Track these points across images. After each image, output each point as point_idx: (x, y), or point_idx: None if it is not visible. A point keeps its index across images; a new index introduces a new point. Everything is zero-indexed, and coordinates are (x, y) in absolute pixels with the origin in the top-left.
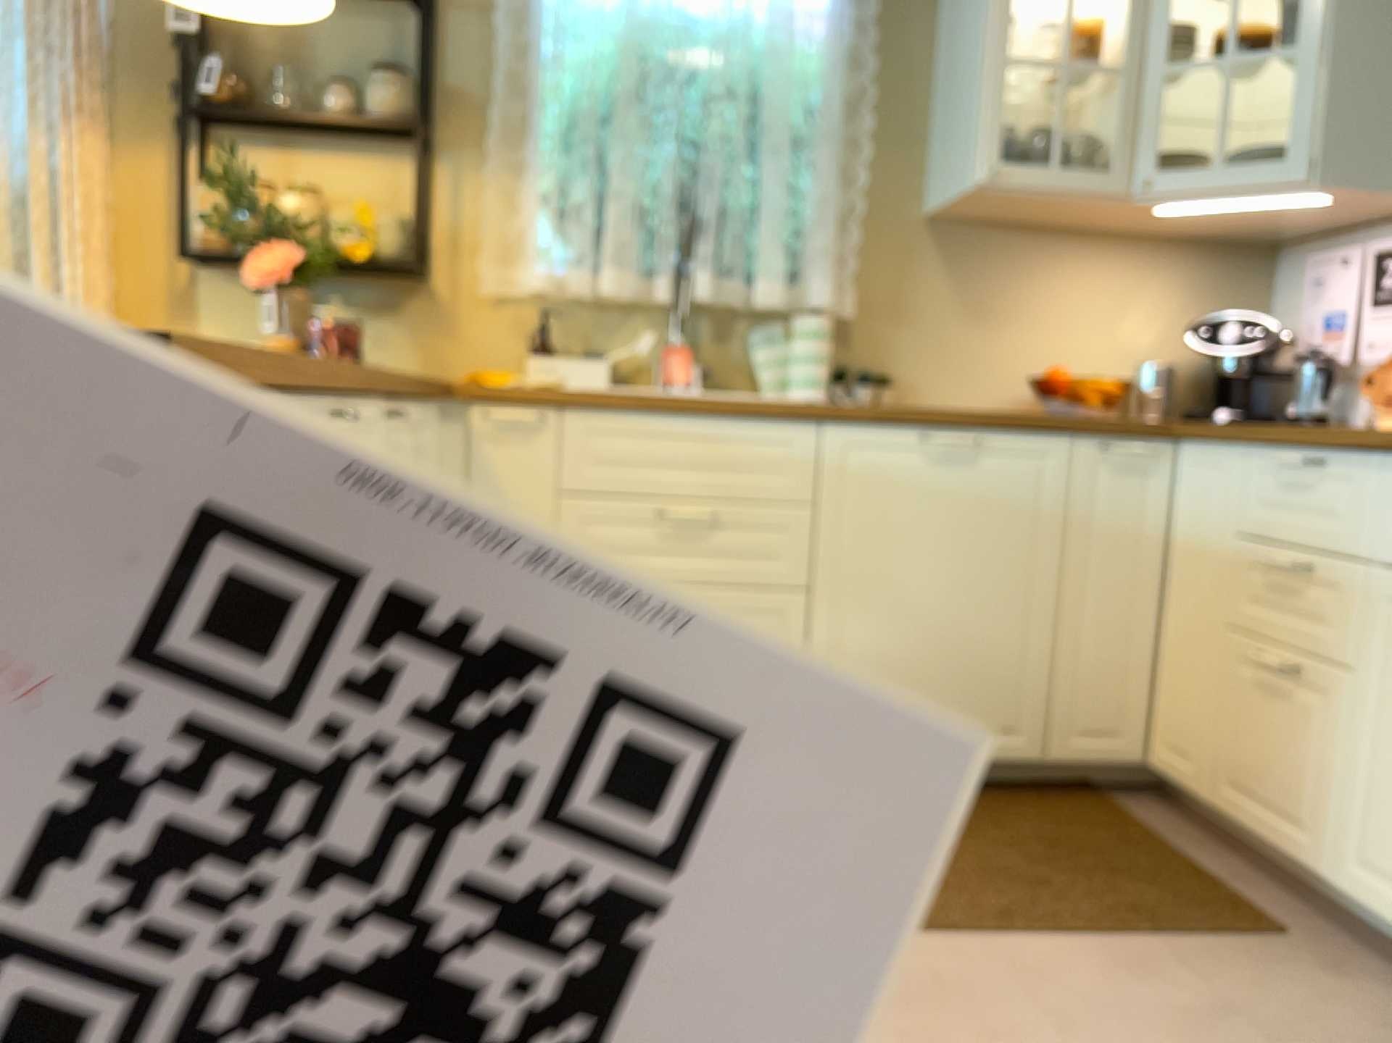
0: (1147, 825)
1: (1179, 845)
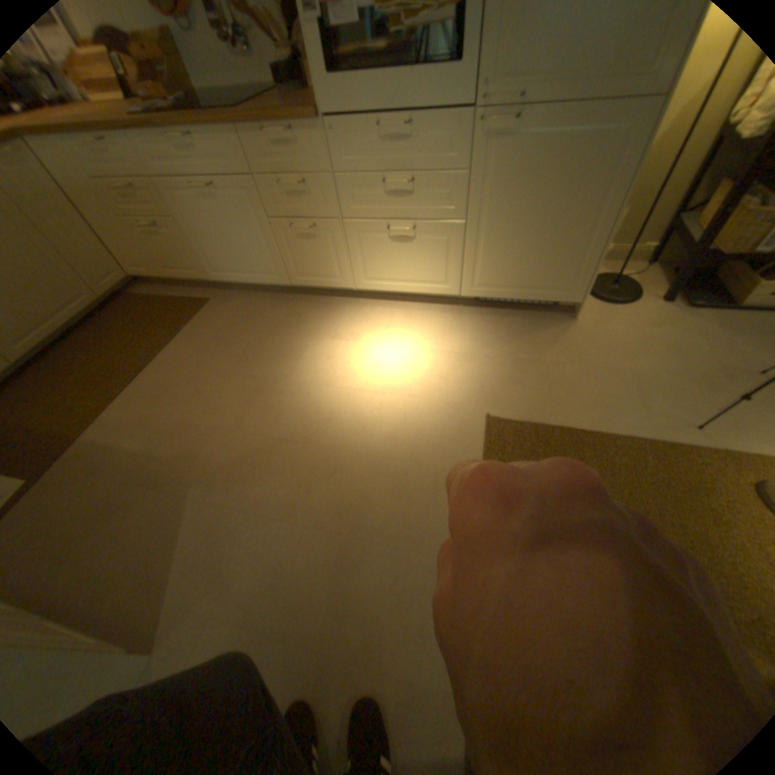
0: (144, 295)
1: (158, 294)
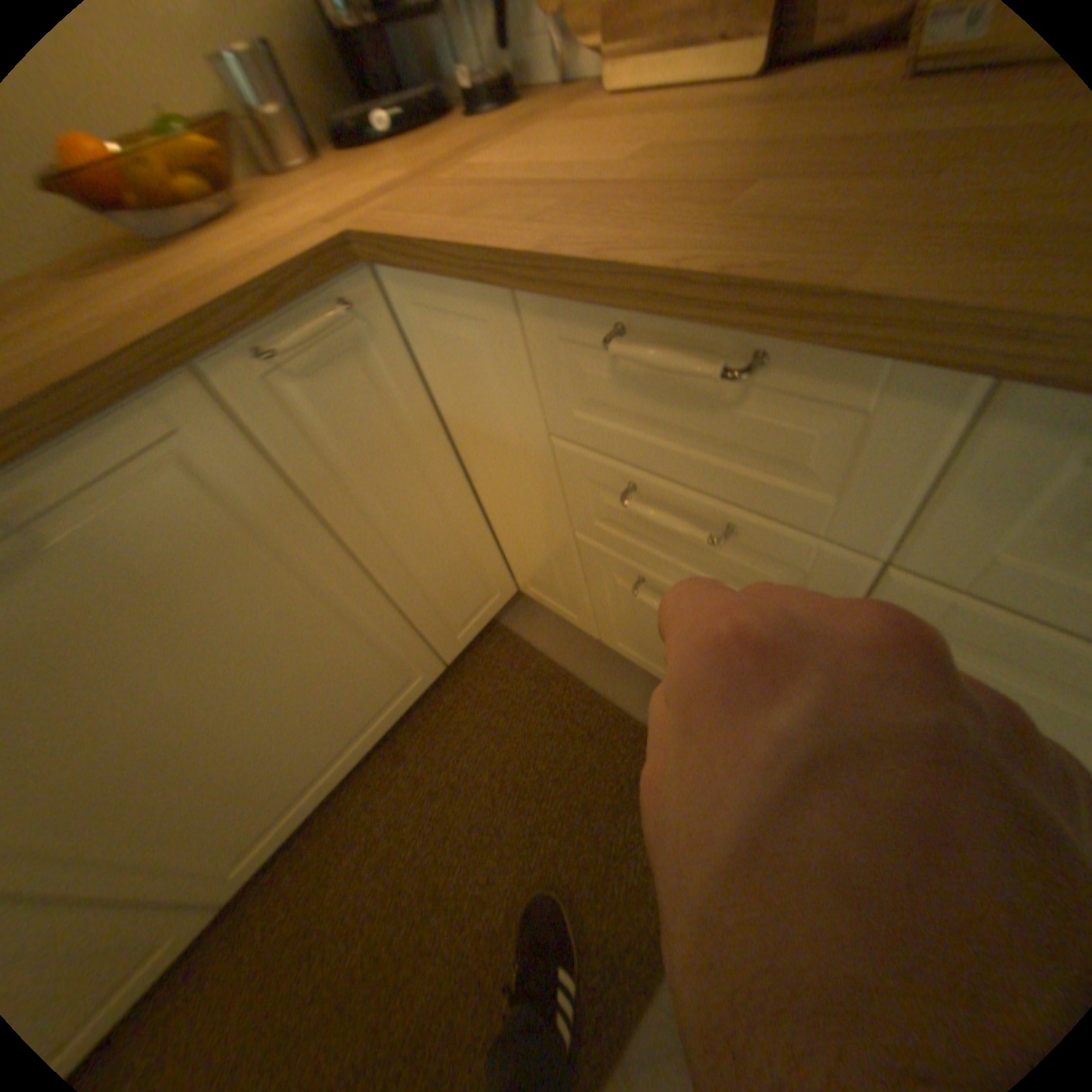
0: (548, 659)
1: (585, 674)
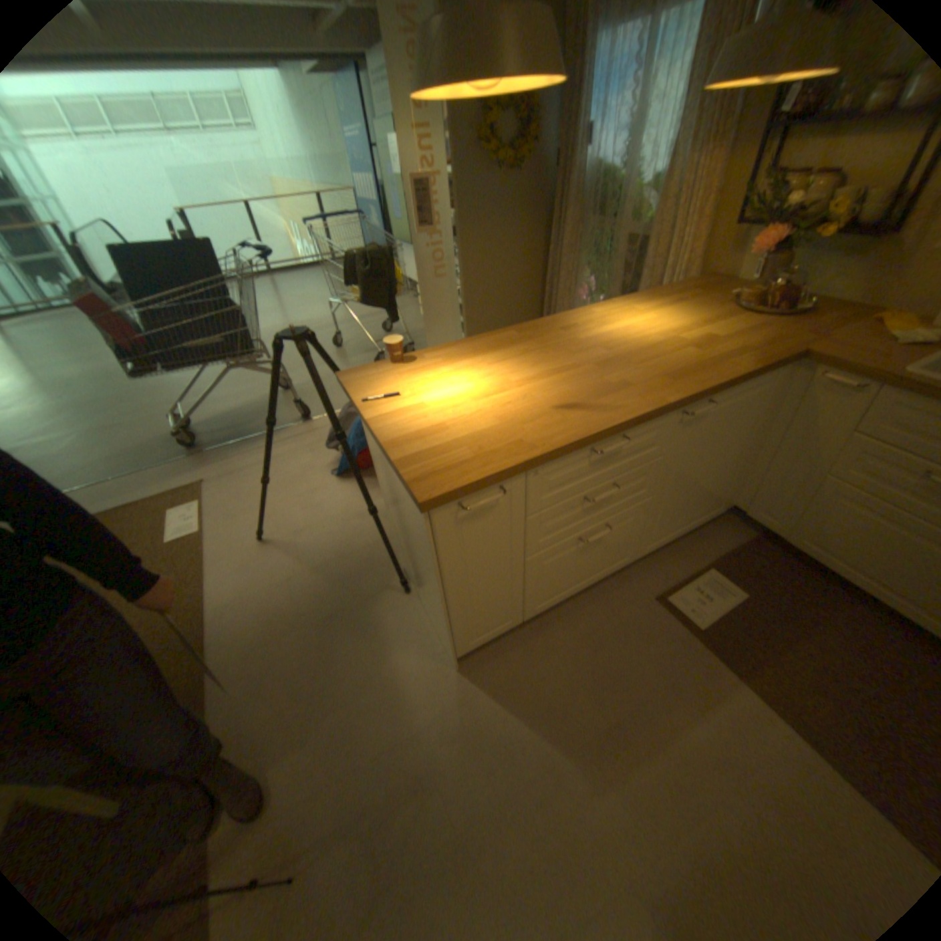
0: None
1: None
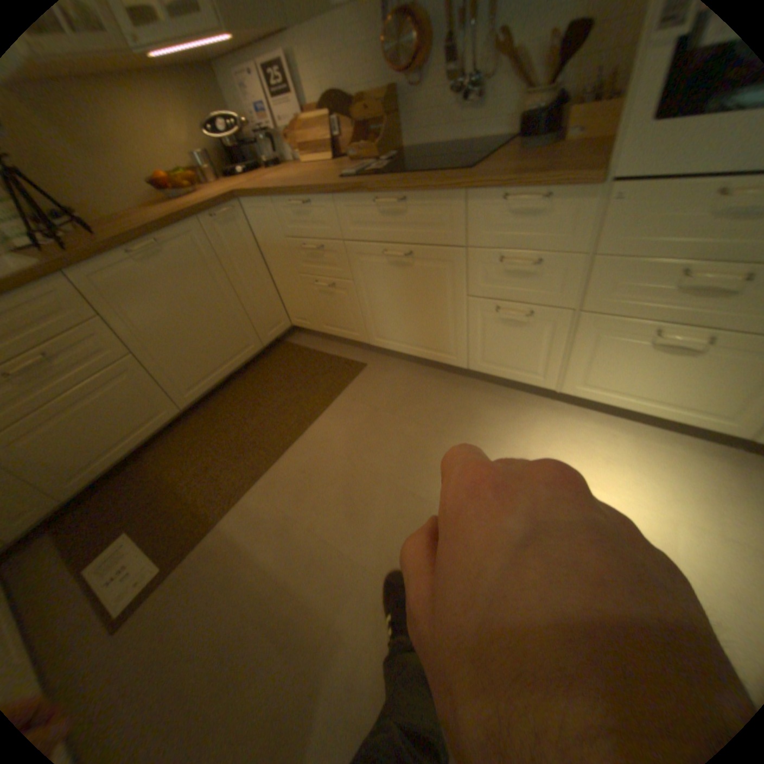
0: (303, 346)
1: (316, 347)
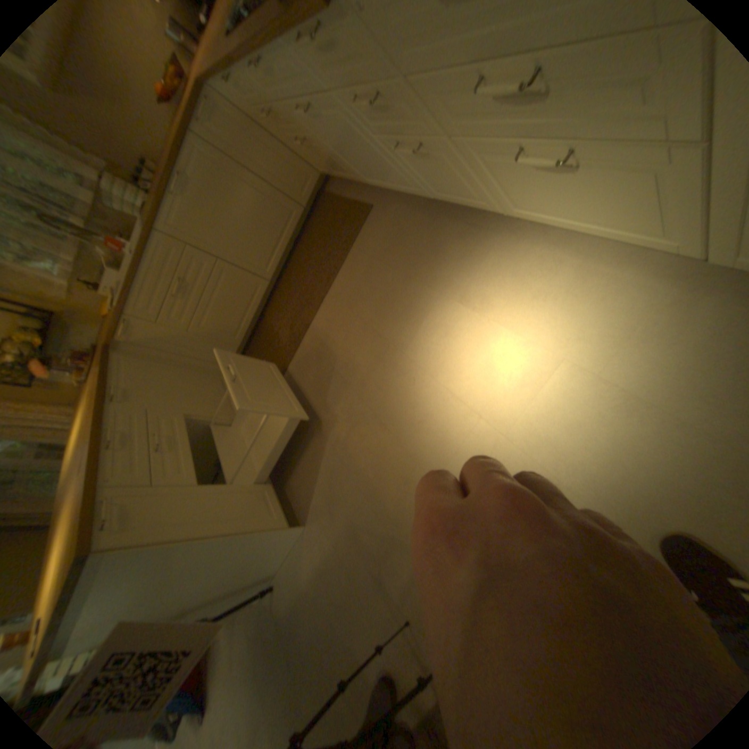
0: (335, 192)
1: (343, 191)
